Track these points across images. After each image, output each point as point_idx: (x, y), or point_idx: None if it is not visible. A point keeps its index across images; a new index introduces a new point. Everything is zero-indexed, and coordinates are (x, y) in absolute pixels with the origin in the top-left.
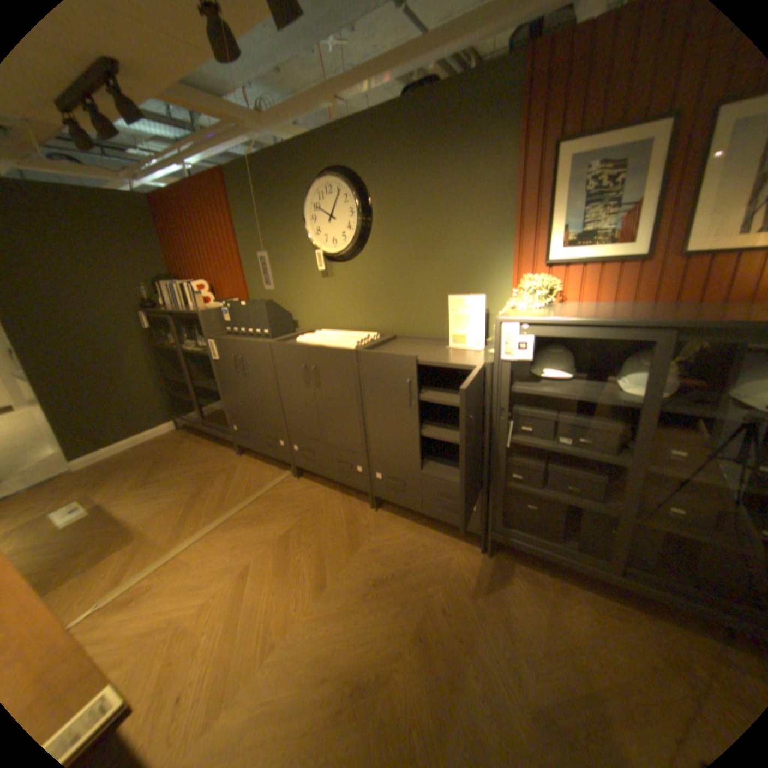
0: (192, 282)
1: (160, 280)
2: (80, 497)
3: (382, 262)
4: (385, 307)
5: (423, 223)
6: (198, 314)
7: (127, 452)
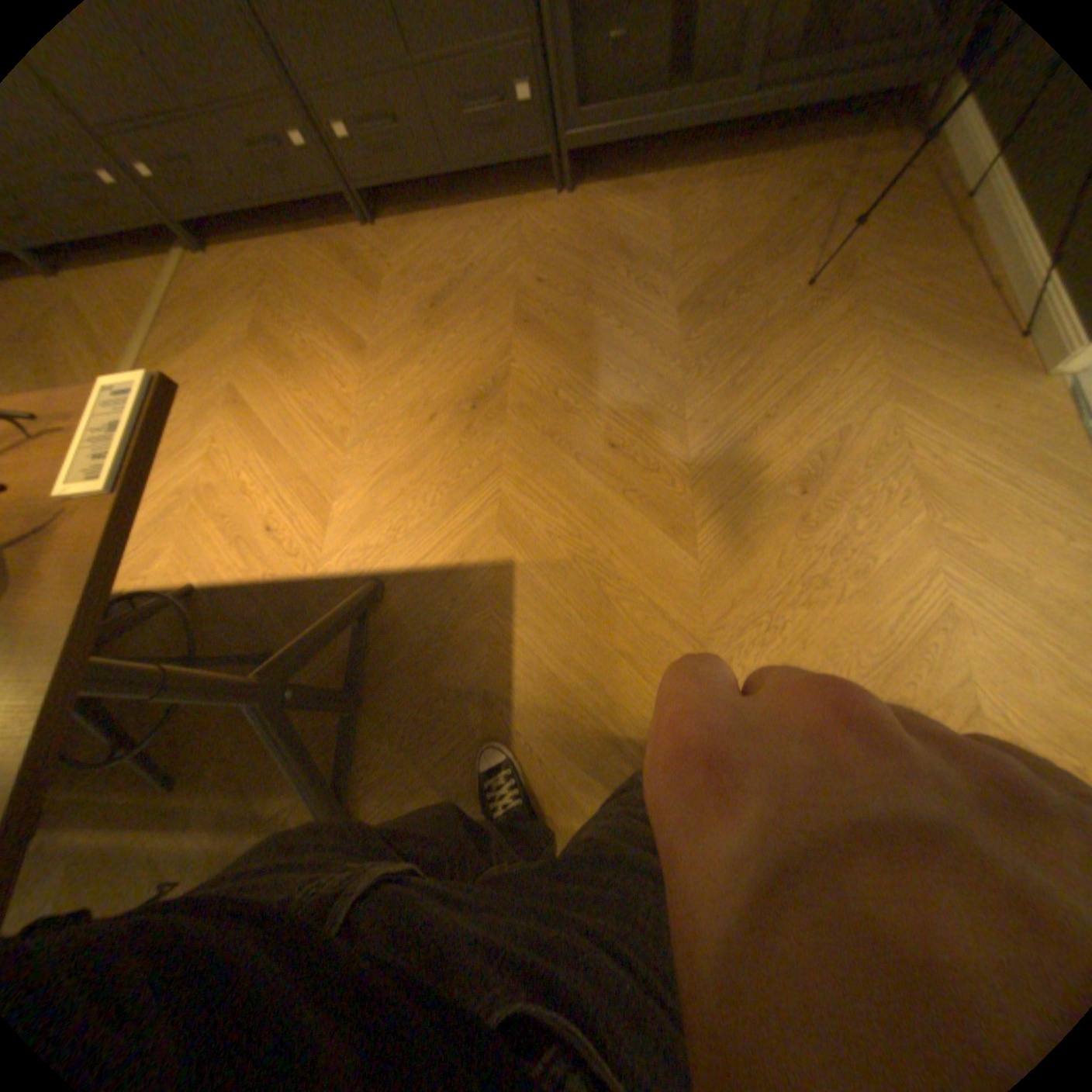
0: None
1: None
2: None
3: None
4: None
5: None
6: None
7: None
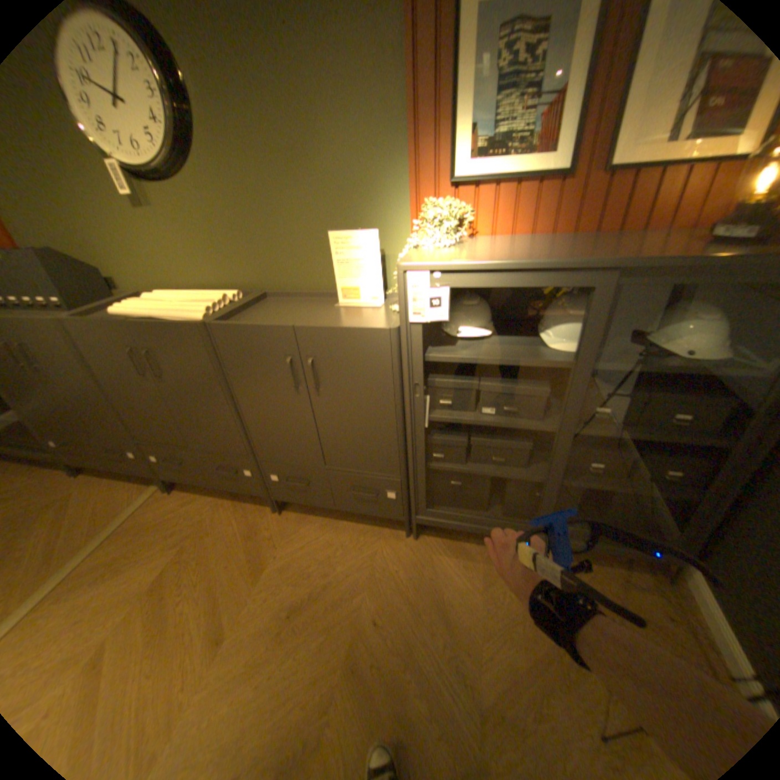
0: None
1: None
2: None
3: (224, 180)
4: (243, 251)
5: (274, 114)
6: None
7: None
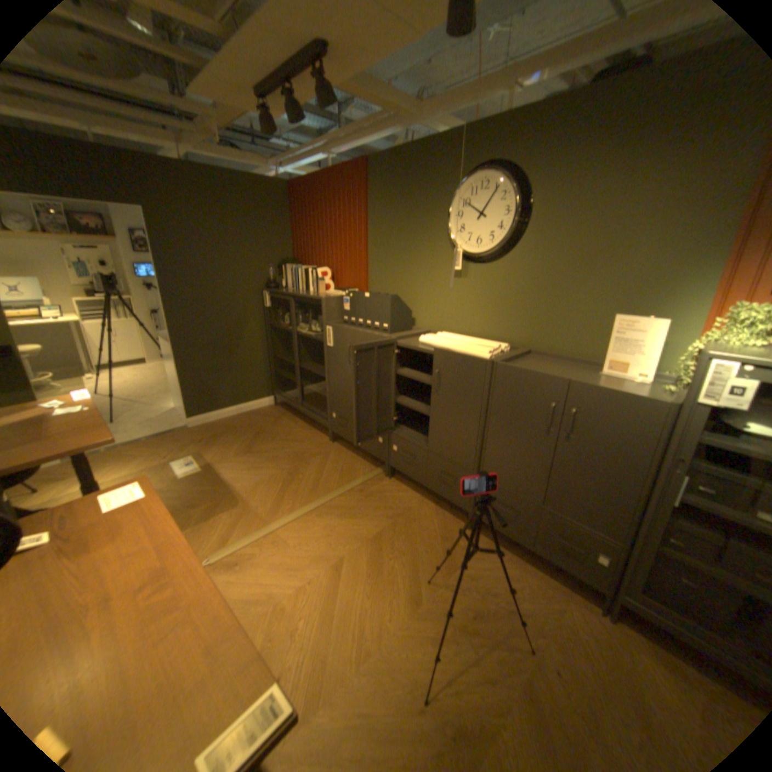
0: (318, 268)
1: (287, 263)
2: (196, 452)
3: (532, 267)
4: (524, 317)
5: (596, 227)
6: (322, 300)
7: (234, 419)
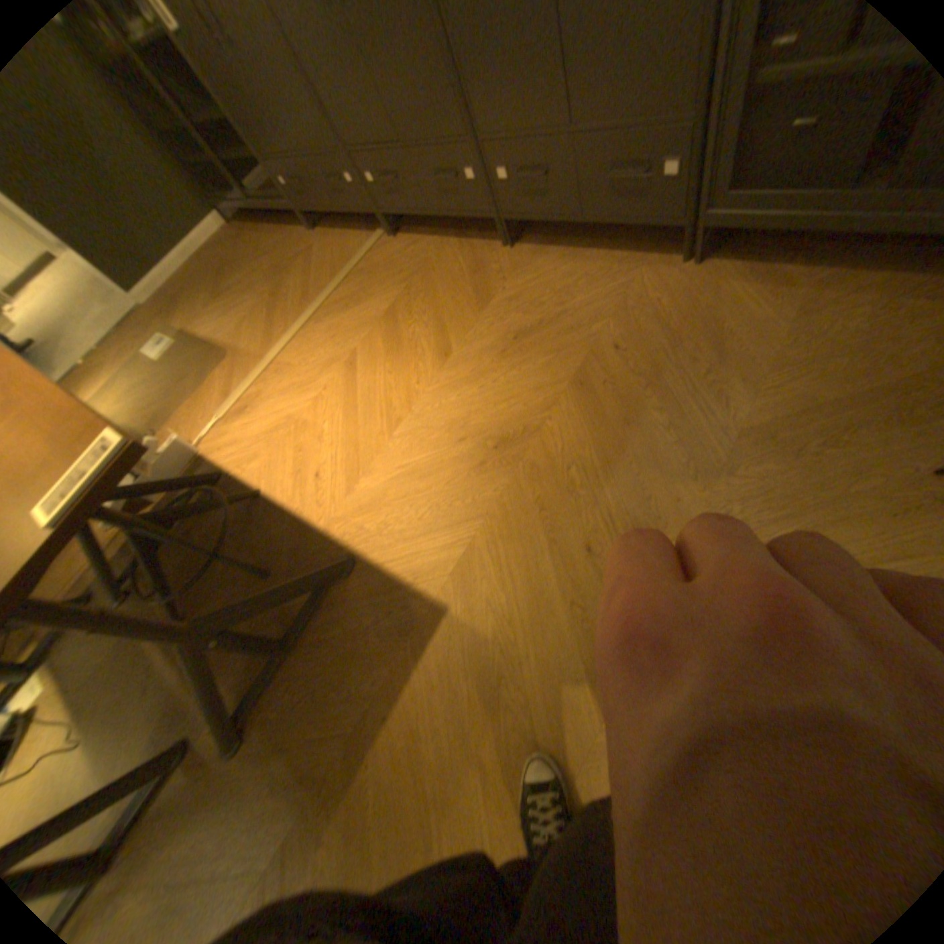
0: None
1: None
2: (160, 327)
3: None
4: None
5: None
6: None
7: (184, 268)
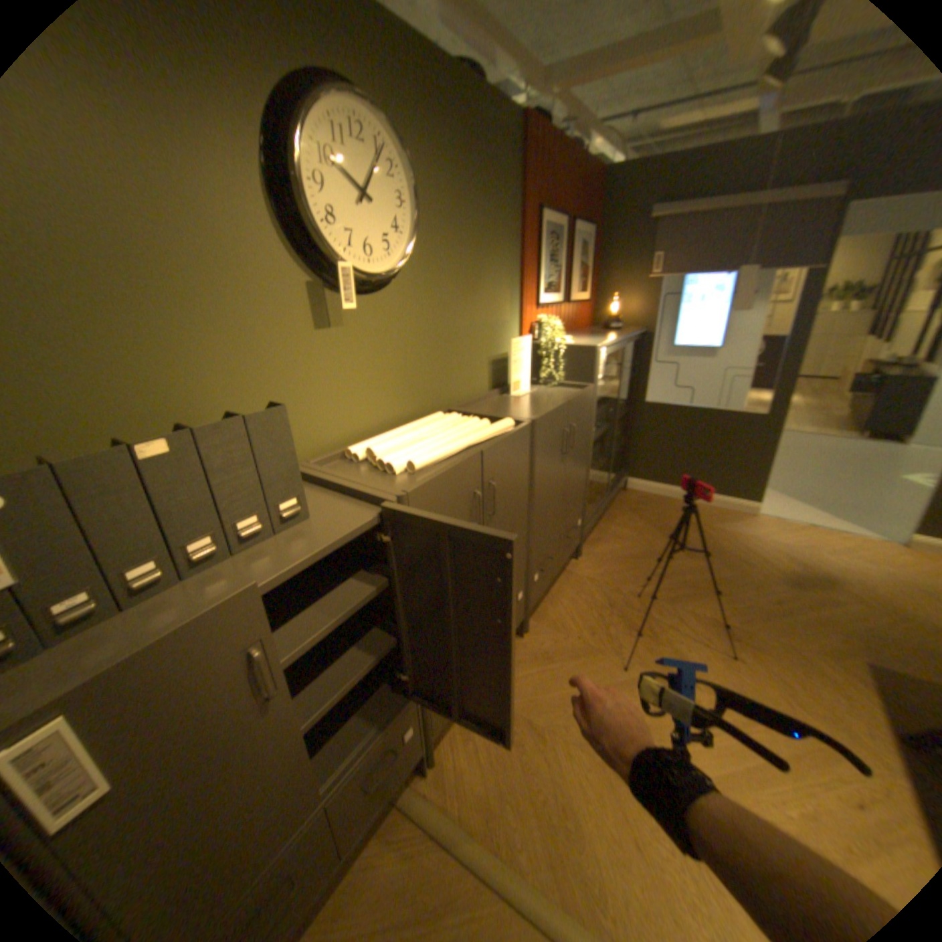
0: None
1: None
2: None
3: (425, 297)
4: (430, 371)
5: (466, 248)
6: None
7: None
